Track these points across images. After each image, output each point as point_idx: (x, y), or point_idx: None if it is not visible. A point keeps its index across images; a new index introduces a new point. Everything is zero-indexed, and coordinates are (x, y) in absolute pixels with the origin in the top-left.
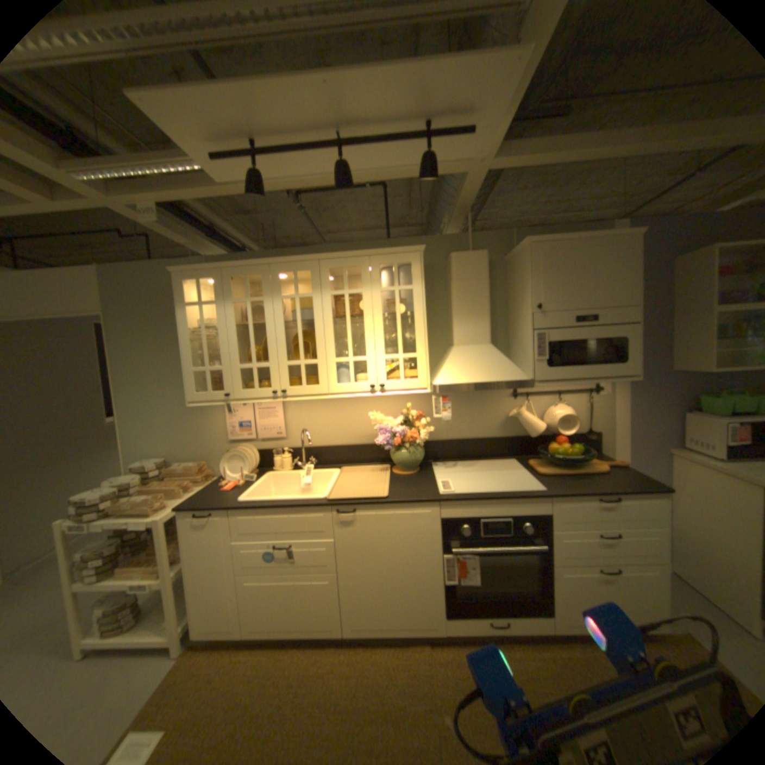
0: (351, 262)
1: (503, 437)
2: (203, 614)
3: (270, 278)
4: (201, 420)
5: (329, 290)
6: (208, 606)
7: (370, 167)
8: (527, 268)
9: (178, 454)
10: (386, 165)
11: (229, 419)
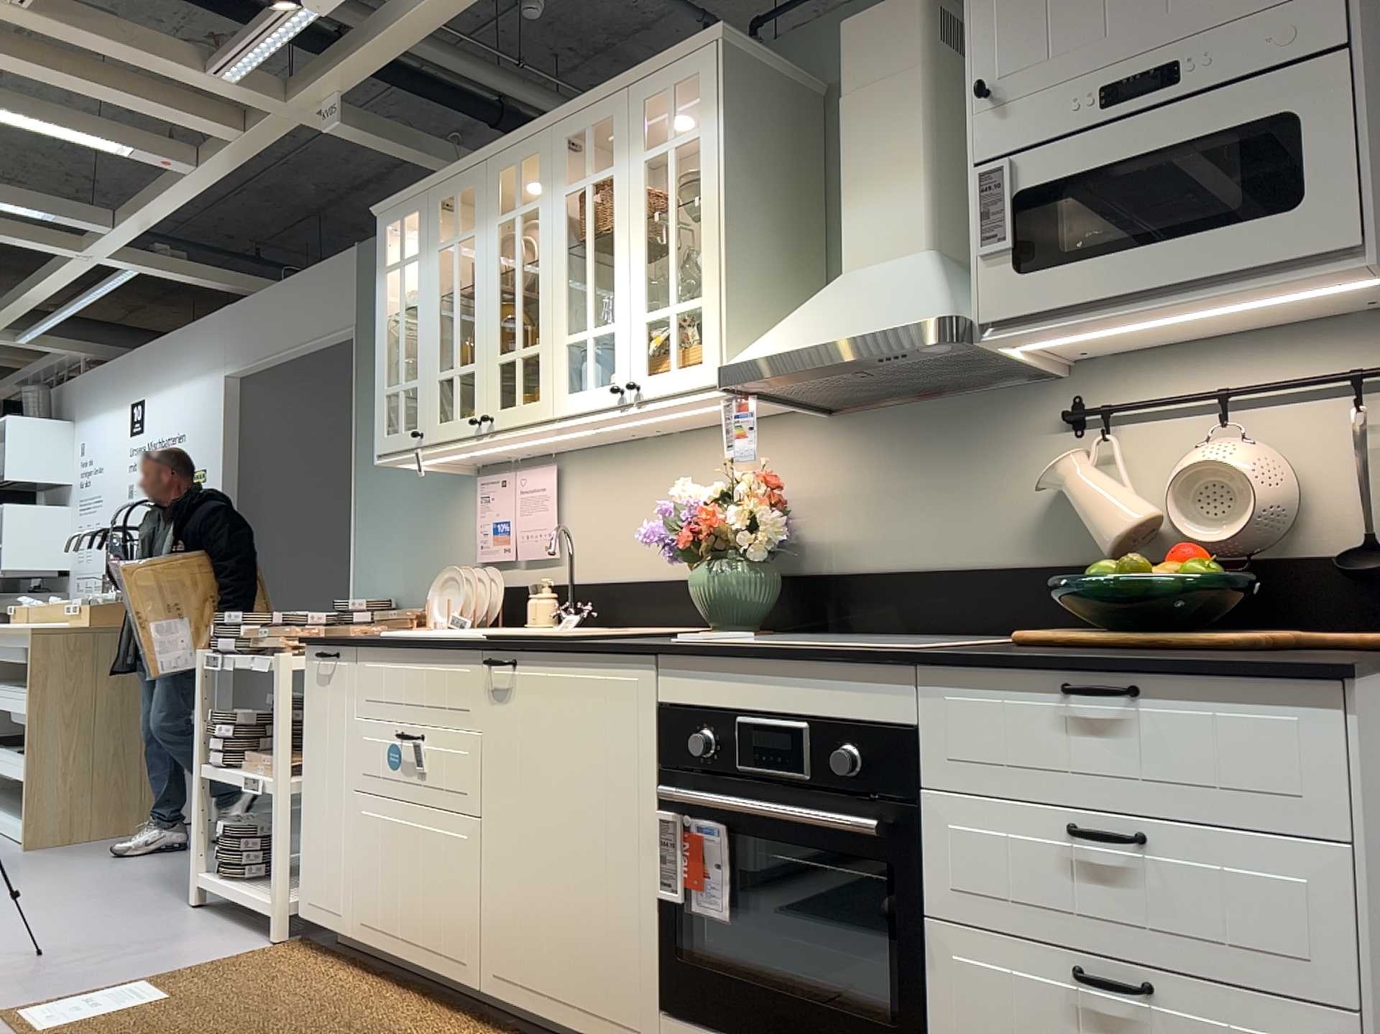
0: (598, 112)
1: (1037, 563)
2: (314, 859)
3: (485, 186)
4: (446, 518)
5: (562, 184)
6: (320, 844)
7: None
8: None
9: (414, 589)
10: None
11: (478, 513)
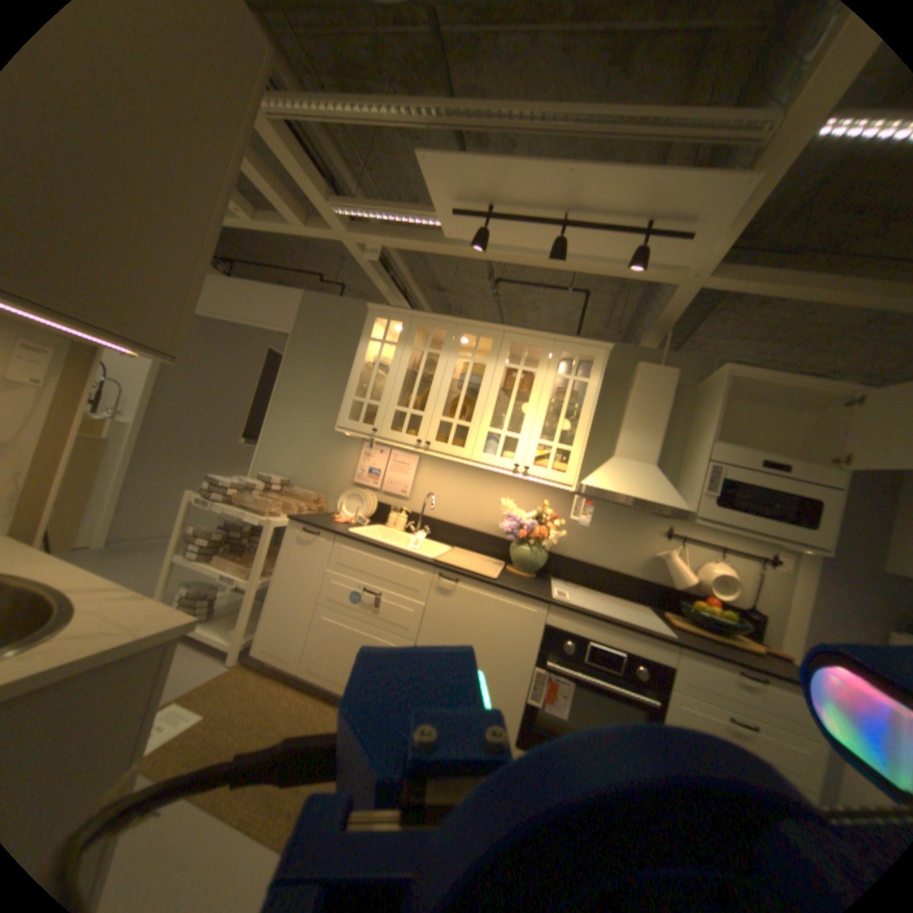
0: (534, 341)
1: (642, 578)
2: (272, 631)
3: (453, 335)
4: (336, 453)
5: (504, 361)
6: (280, 625)
7: (583, 252)
8: (718, 394)
9: (302, 479)
10: (599, 253)
11: (361, 460)
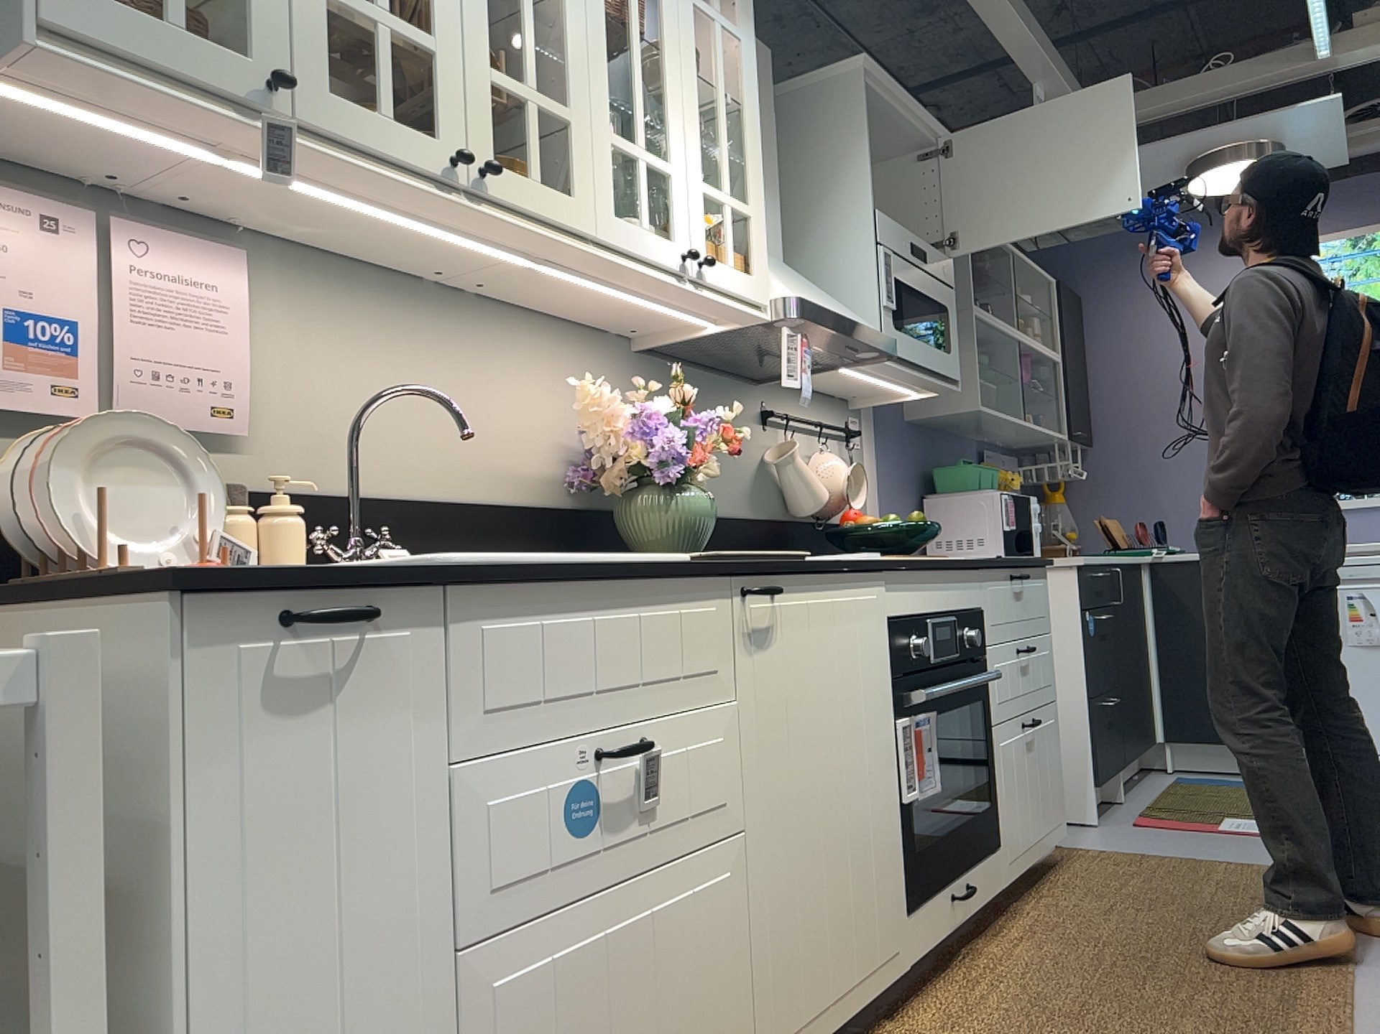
0: None
1: (757, 517)
2: None
3: None
4: None
5: None
6: None
7: None
8: (853, 117)
9: None
10: None
11: None
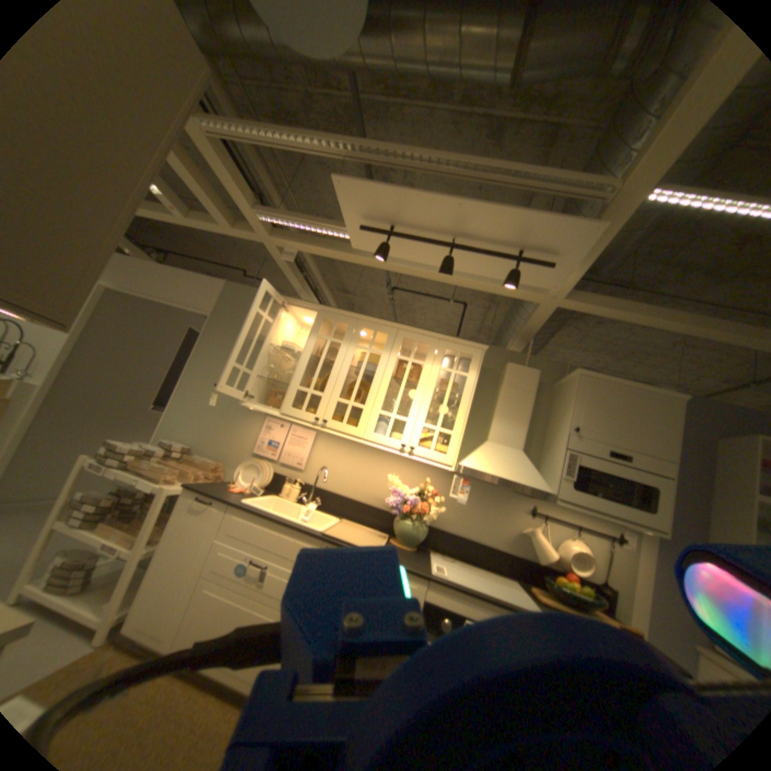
0: (423, 338)
1: (510, 553)
2: (150, 606)
3: (354, 328)
4: (239, 425)
5: (396, 353)
6: (159, 598)
7: (466, 270)
8: (572, 393)
9: (204, 447)
10: (478, 272)
11: (262, 433)
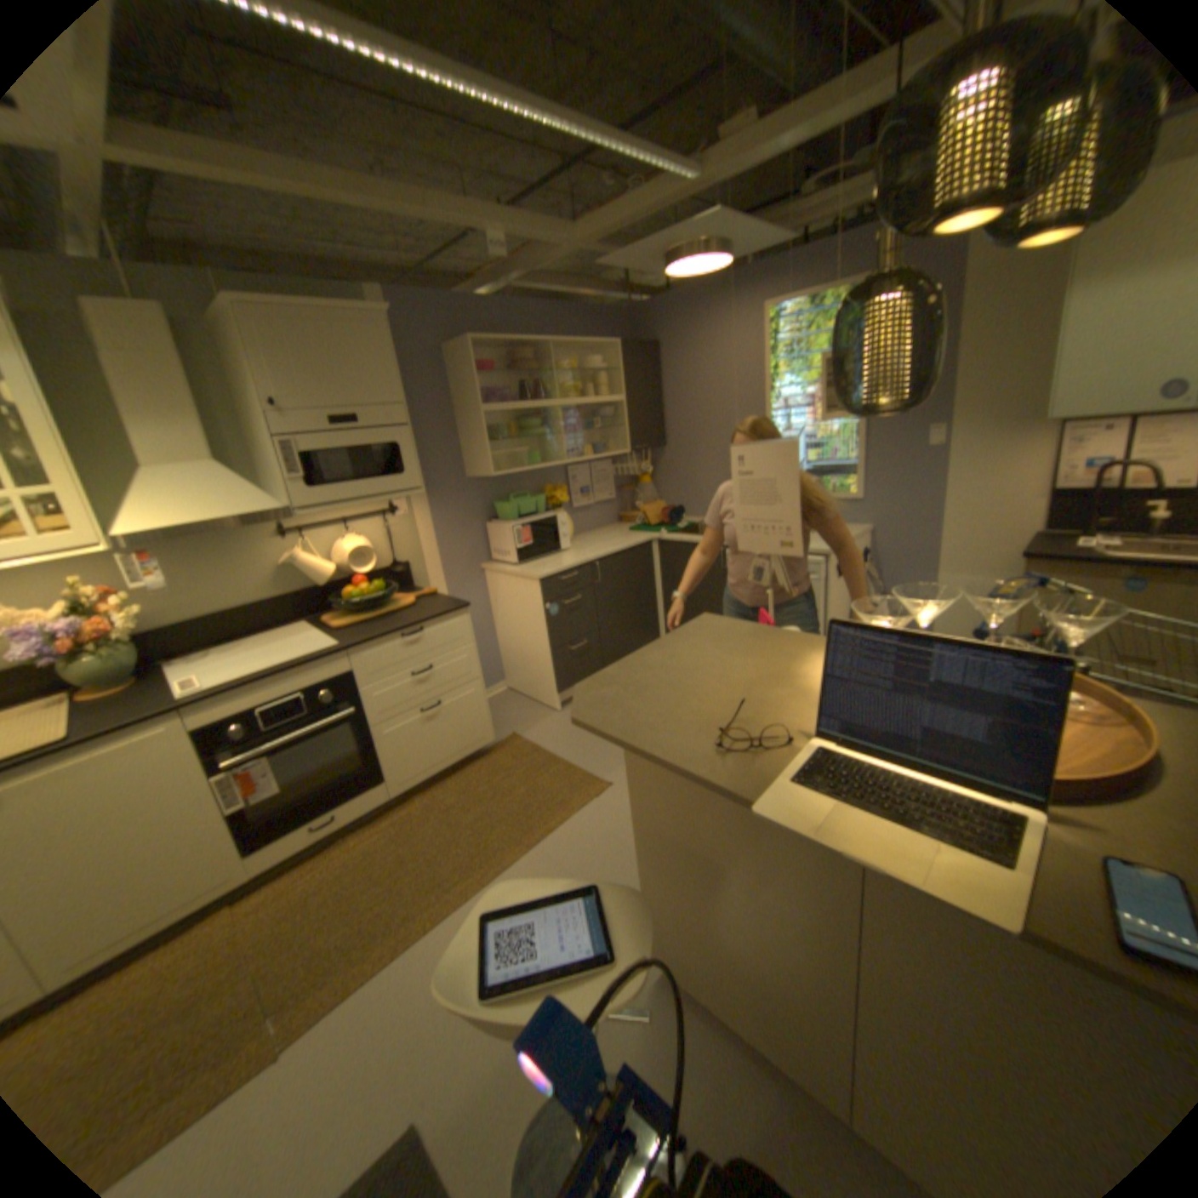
0: None
1: (278, 597)
2: None
3: None
4: None
5: None
6: None
7: None
8: (236, 342)
9: None
10: None
11: None
